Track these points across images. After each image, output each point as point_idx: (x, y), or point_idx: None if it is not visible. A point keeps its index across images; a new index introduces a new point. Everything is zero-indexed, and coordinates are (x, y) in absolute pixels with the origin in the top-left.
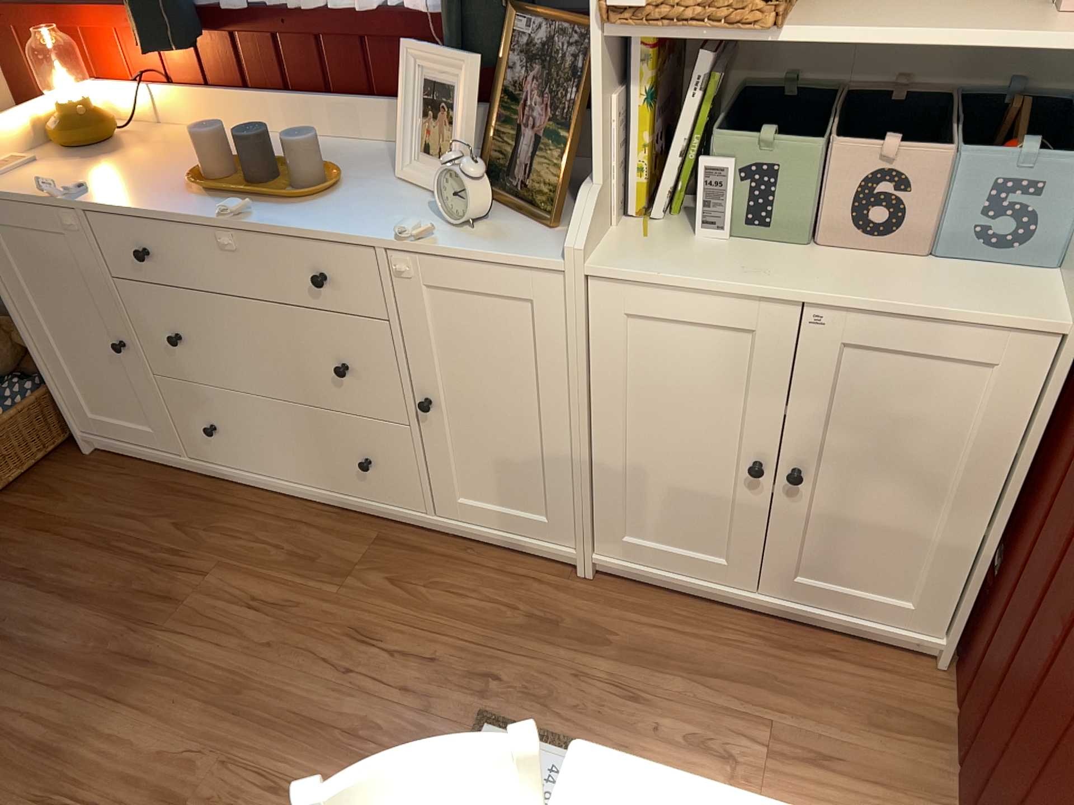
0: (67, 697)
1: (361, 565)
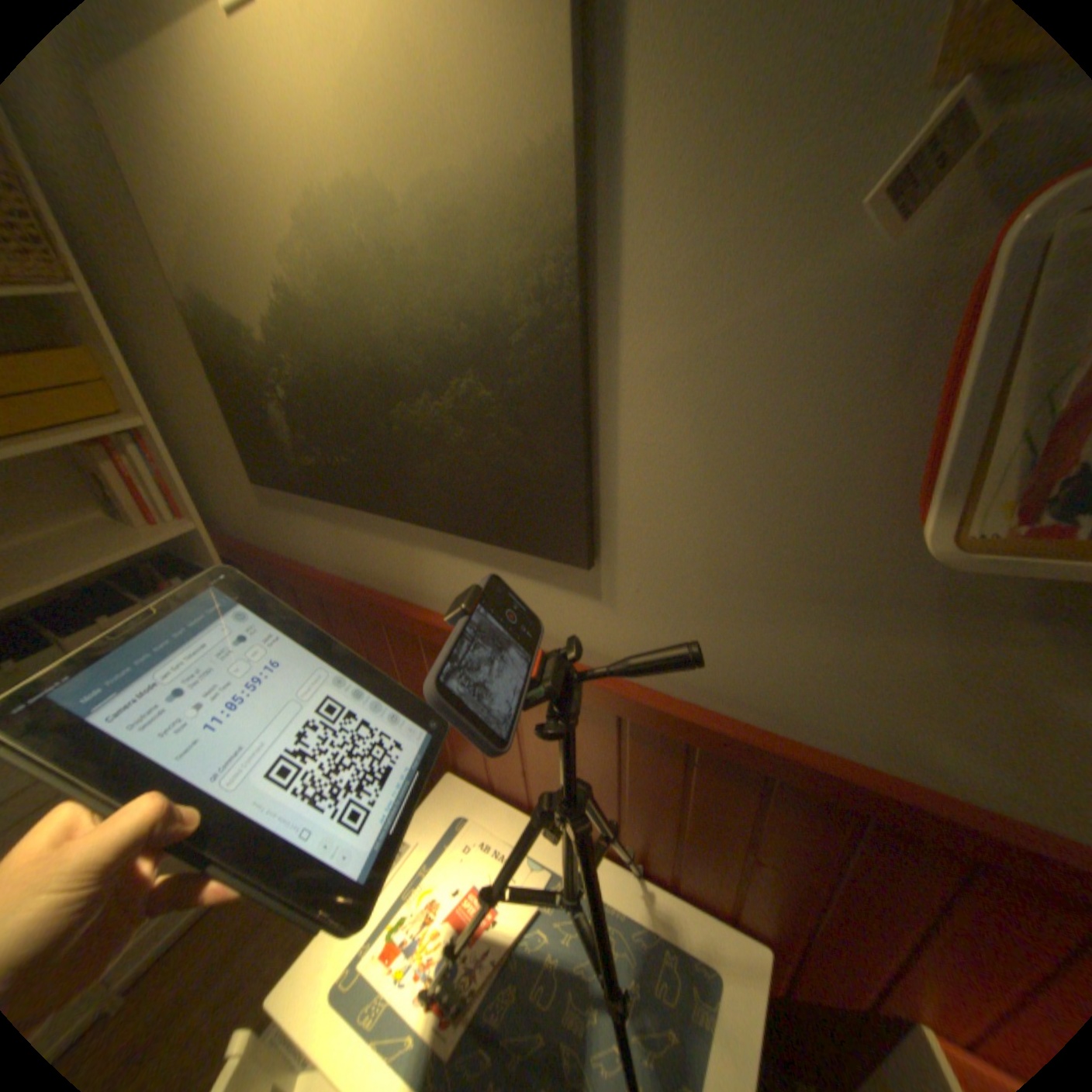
0: None
1: None
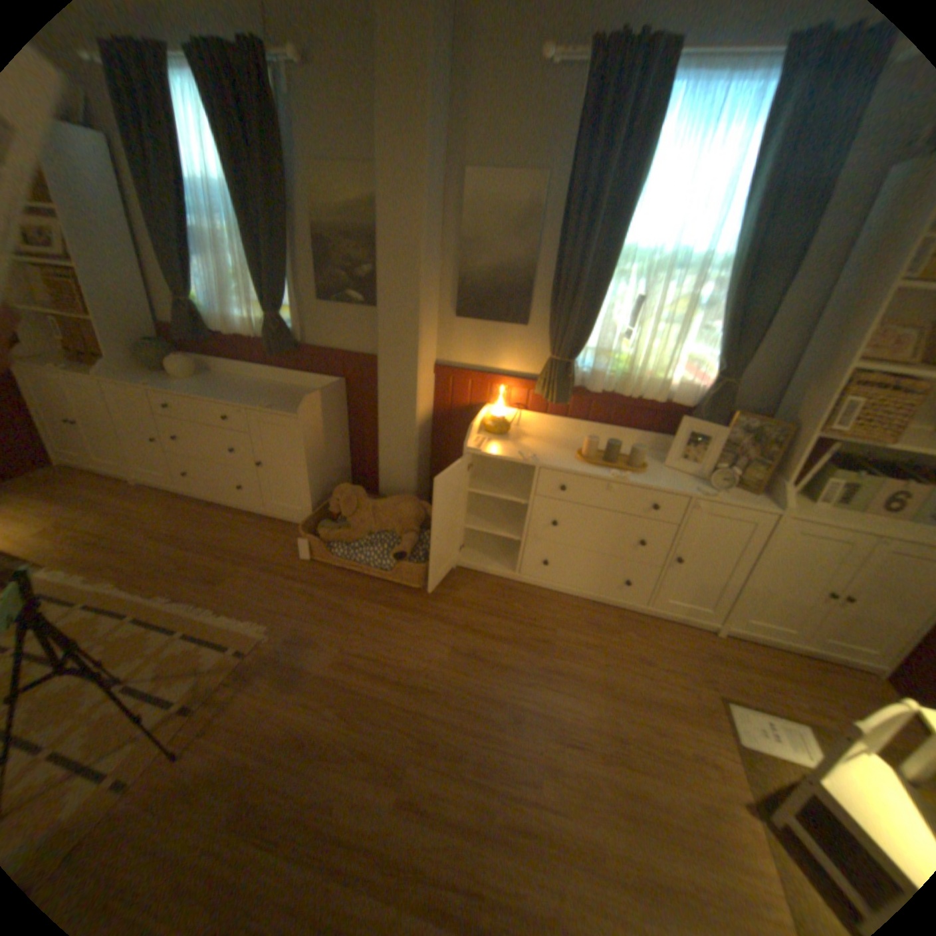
0: (533, 692)
1: (620, 630)
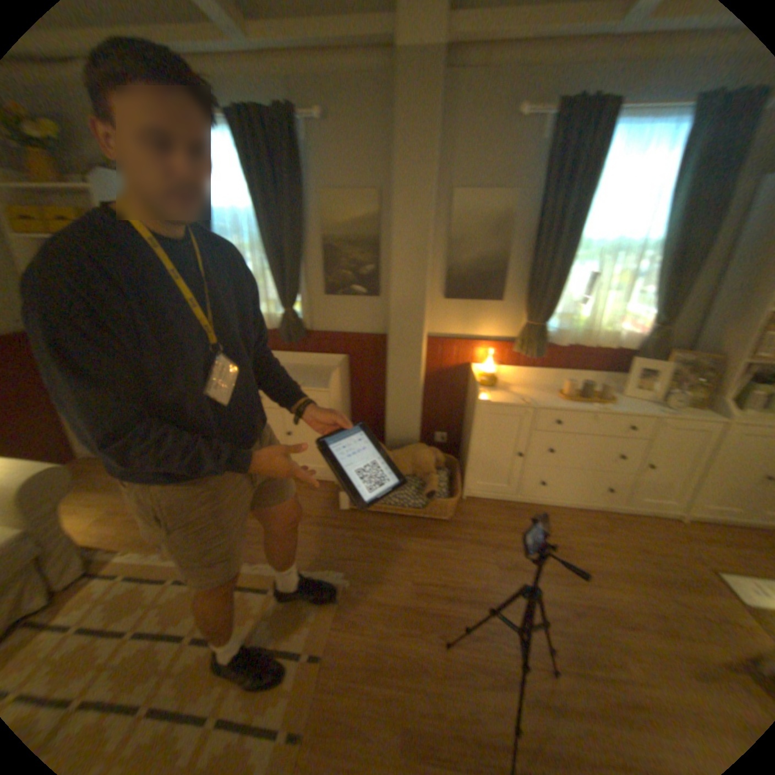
0: (577, 590)
1: (612, 529)
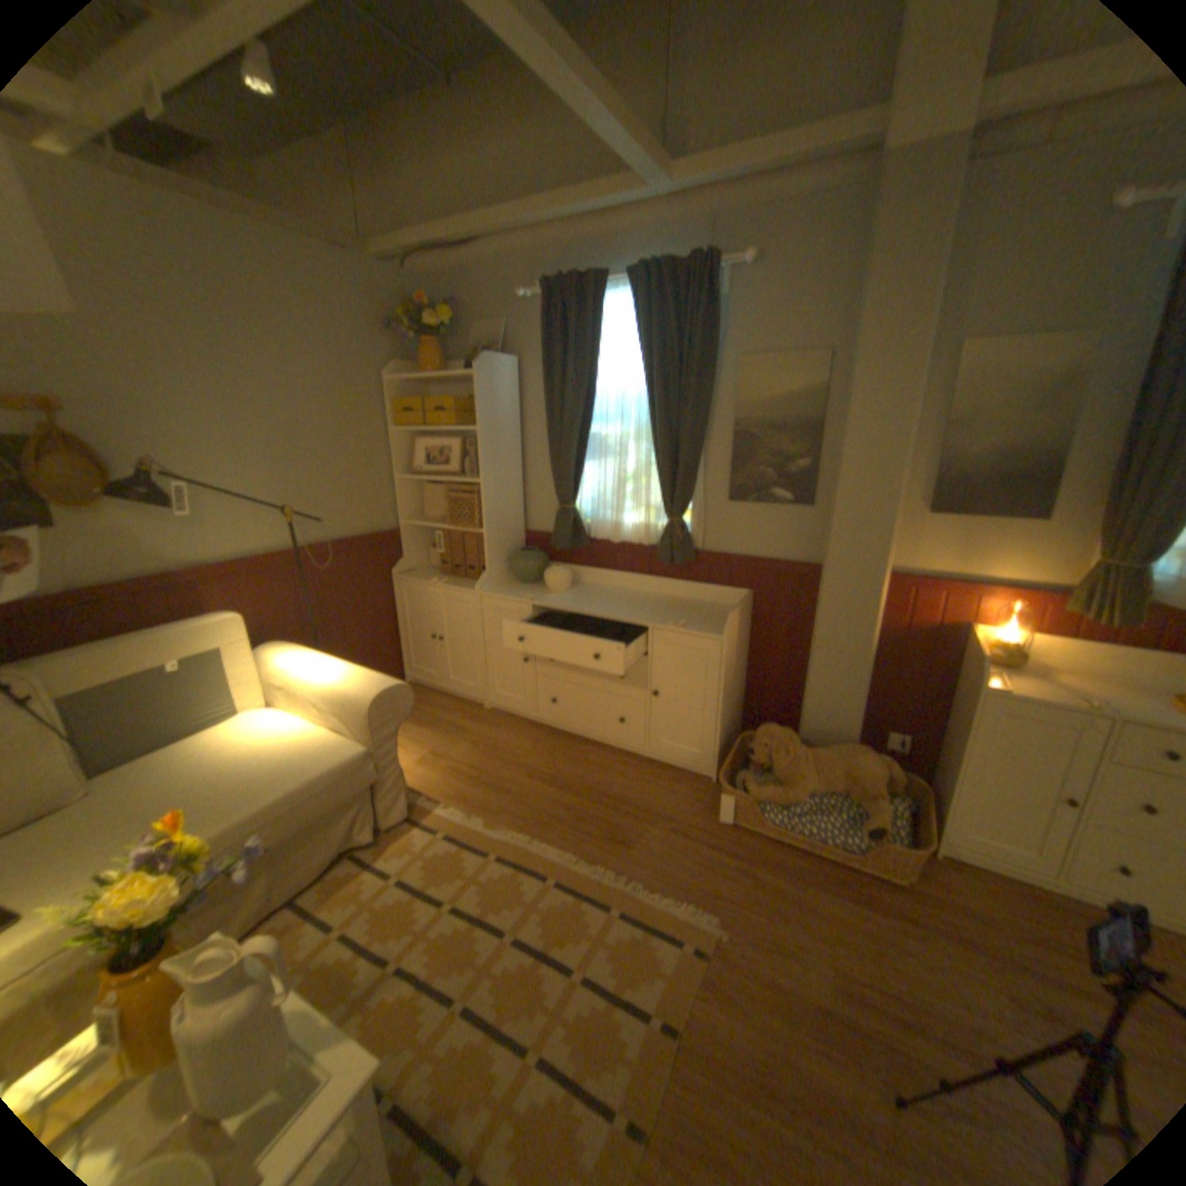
0: None
1: None
